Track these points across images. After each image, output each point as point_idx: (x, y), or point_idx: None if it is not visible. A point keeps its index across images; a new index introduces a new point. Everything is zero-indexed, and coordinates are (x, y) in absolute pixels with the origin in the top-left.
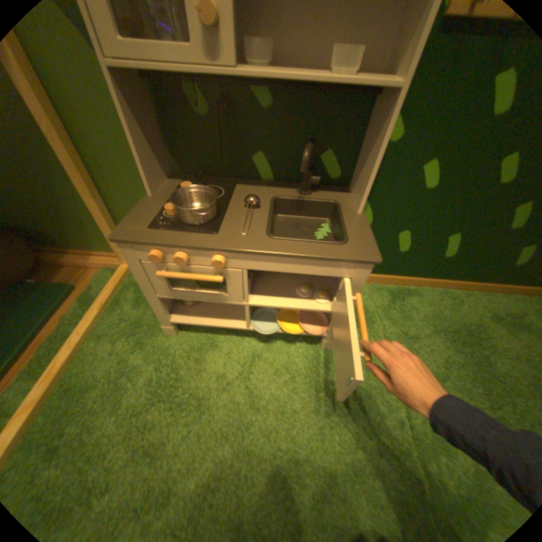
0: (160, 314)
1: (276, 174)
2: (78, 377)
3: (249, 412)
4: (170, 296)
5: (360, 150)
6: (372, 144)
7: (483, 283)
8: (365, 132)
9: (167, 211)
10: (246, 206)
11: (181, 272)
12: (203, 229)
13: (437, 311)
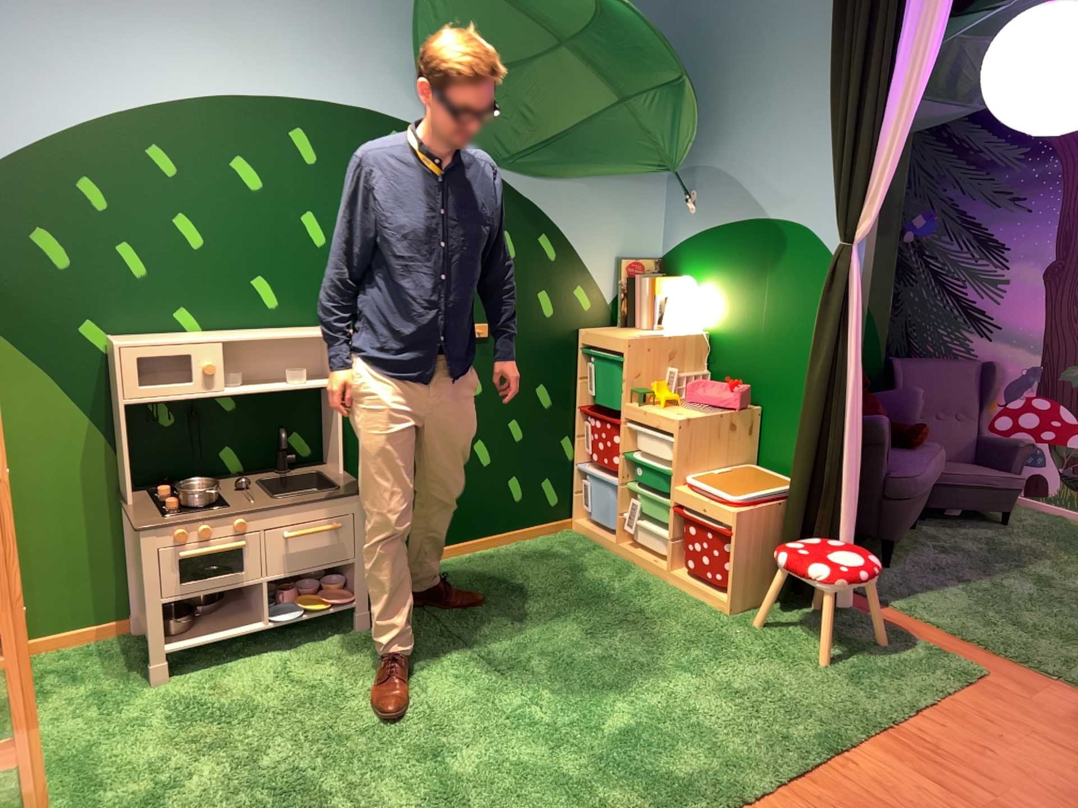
0: (156, 636)
1: (245, 464)
2: (60, 750)
3: (304, 692)
4: (177, 595)
5: (320, 427)
6: (329, 419)
7: (503, 533)
8: (320, 413)
9: (167, 505)
10: (237, 488)
11: (202, 548)
12: (212, 508)
13: (467, 571)
